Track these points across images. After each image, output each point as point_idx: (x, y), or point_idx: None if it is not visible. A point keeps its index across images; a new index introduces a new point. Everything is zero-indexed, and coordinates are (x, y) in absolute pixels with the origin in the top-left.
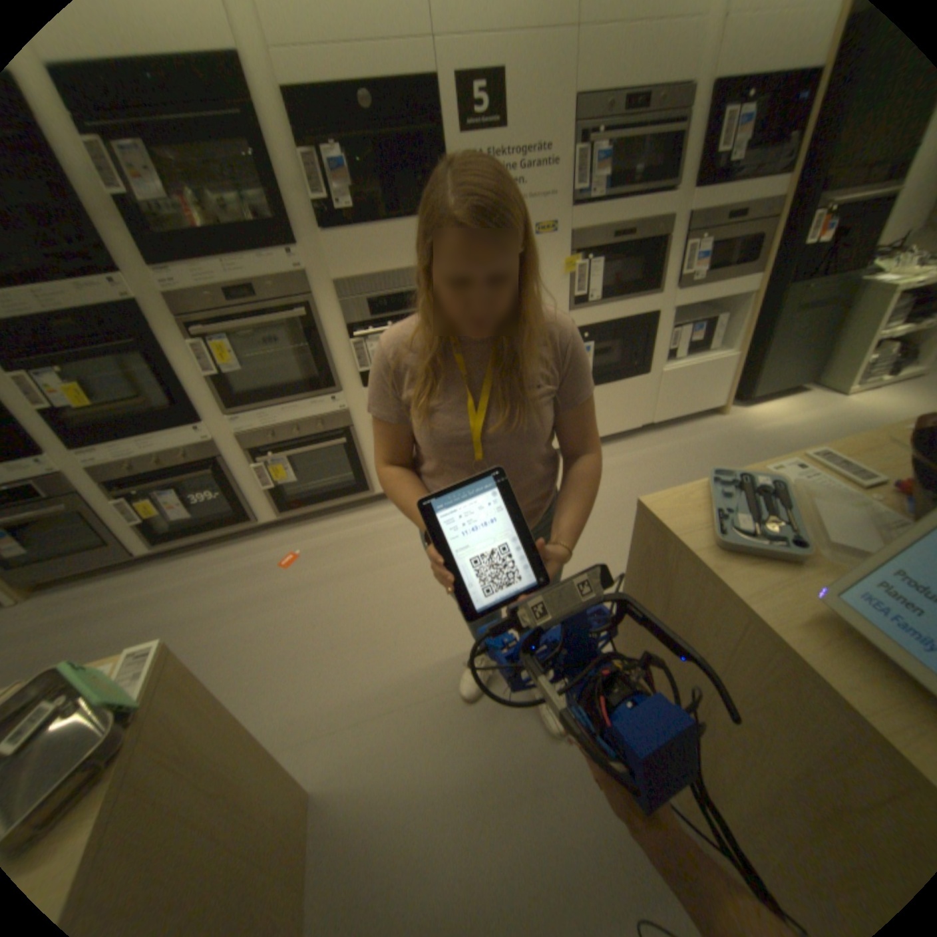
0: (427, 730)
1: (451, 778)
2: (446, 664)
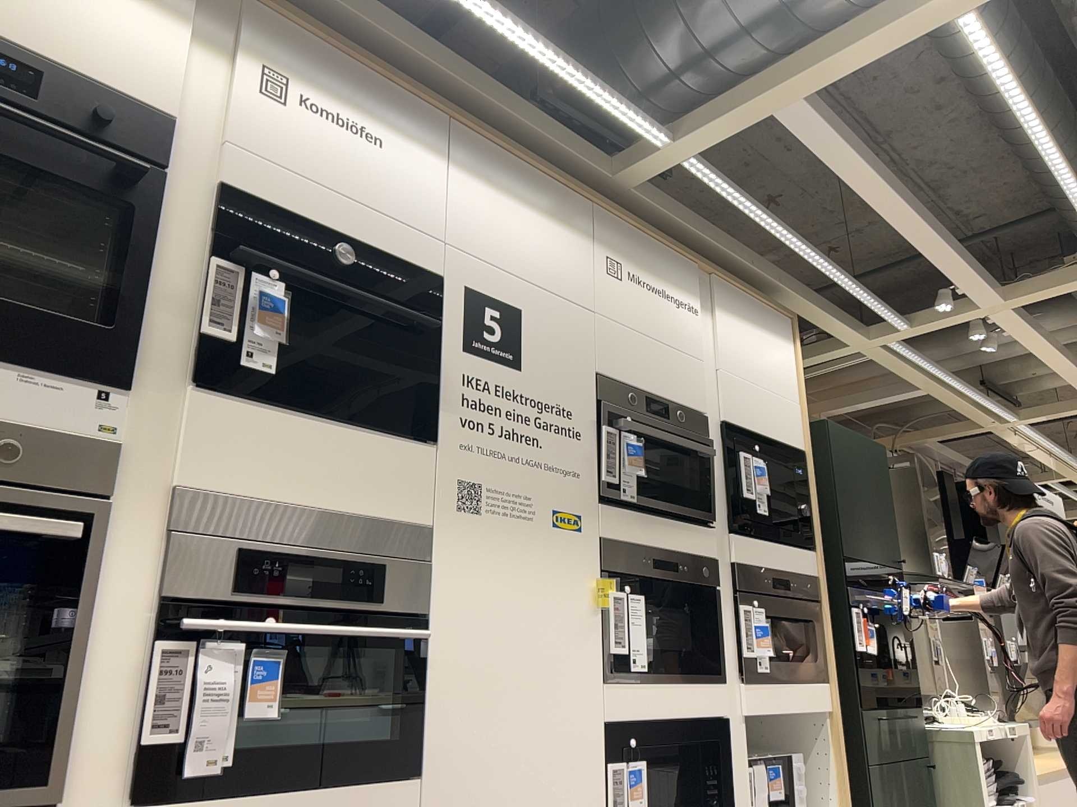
0: None
1: None
2: None
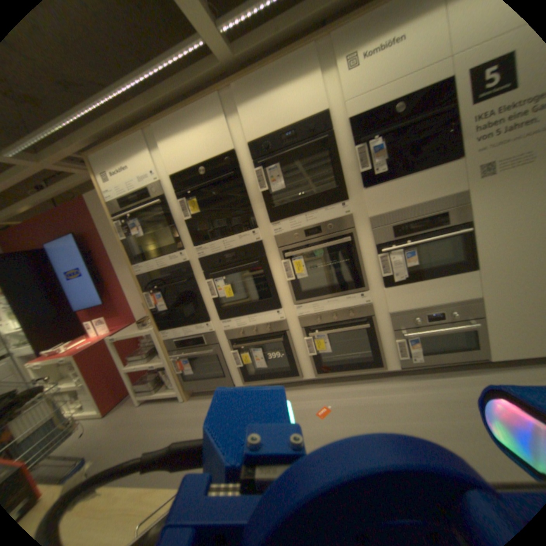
0: None
1: None
2: None
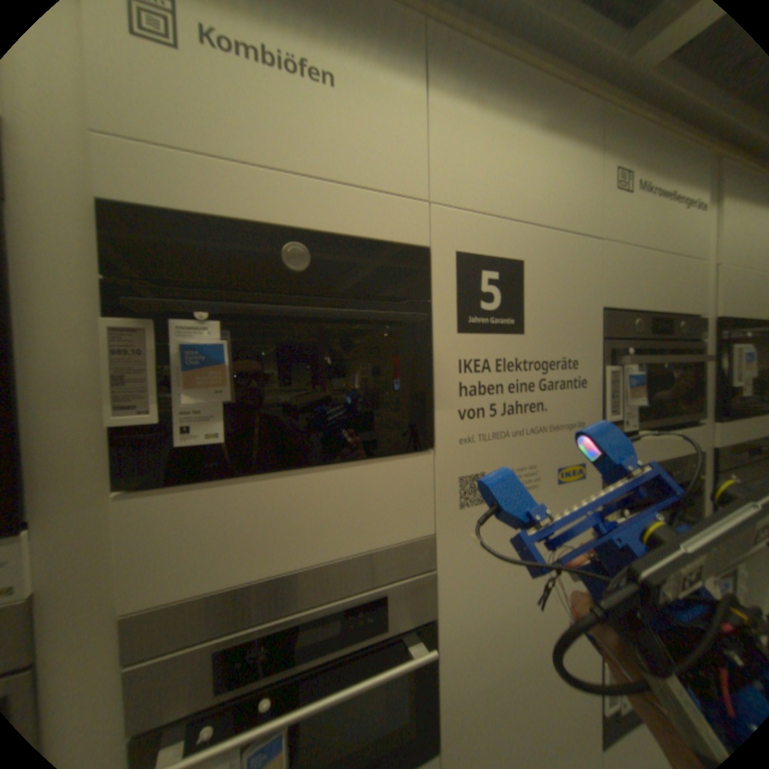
0: None
1: None
2: None
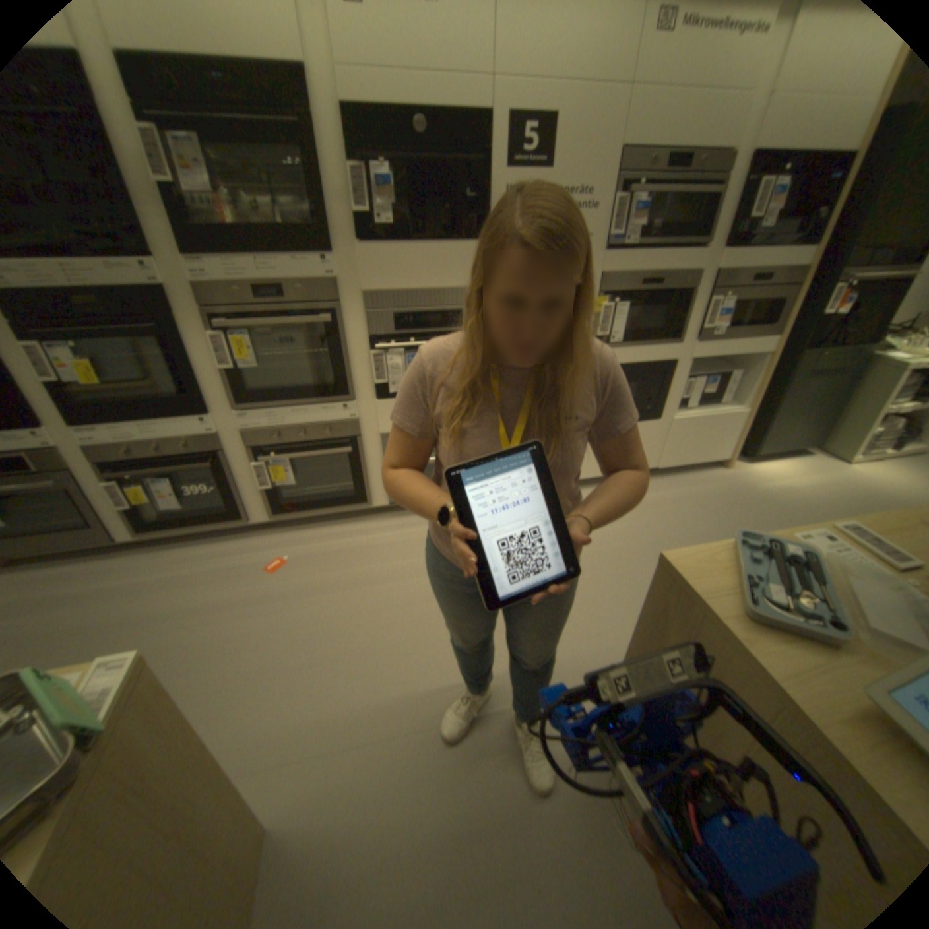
0: (402, 769)
1: (423, 829)
2: (429, 698)
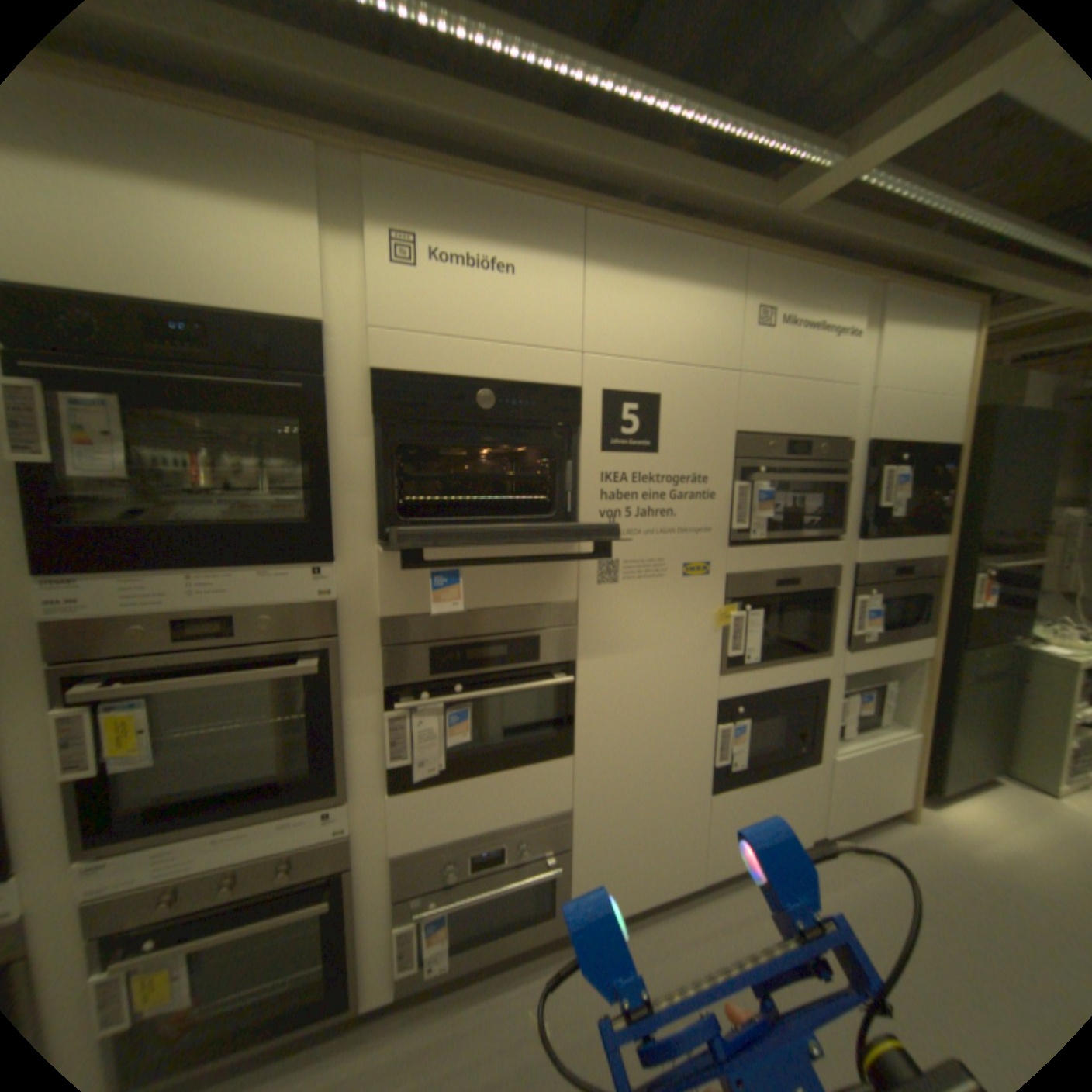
0: None
1: None
2: None
